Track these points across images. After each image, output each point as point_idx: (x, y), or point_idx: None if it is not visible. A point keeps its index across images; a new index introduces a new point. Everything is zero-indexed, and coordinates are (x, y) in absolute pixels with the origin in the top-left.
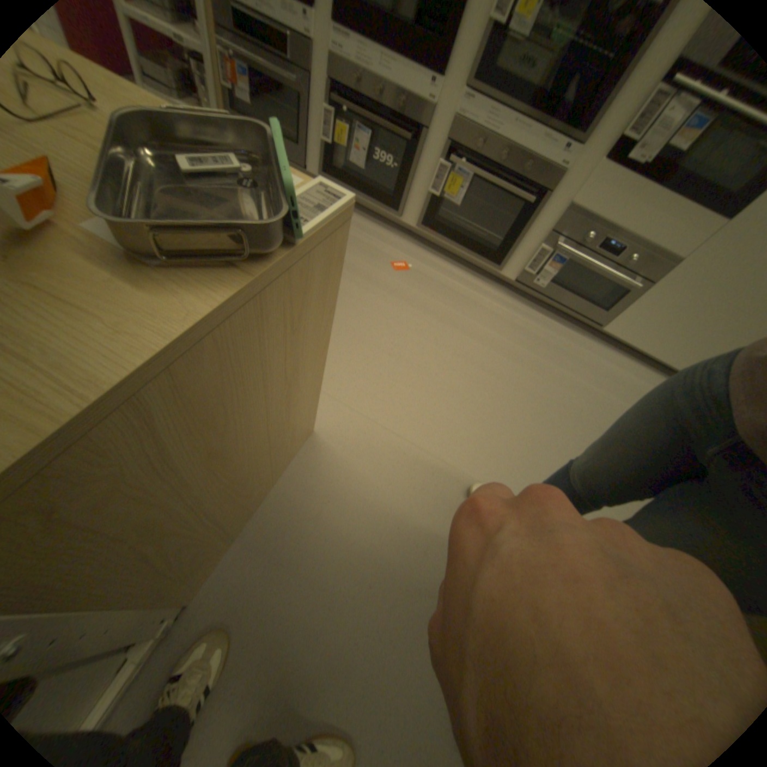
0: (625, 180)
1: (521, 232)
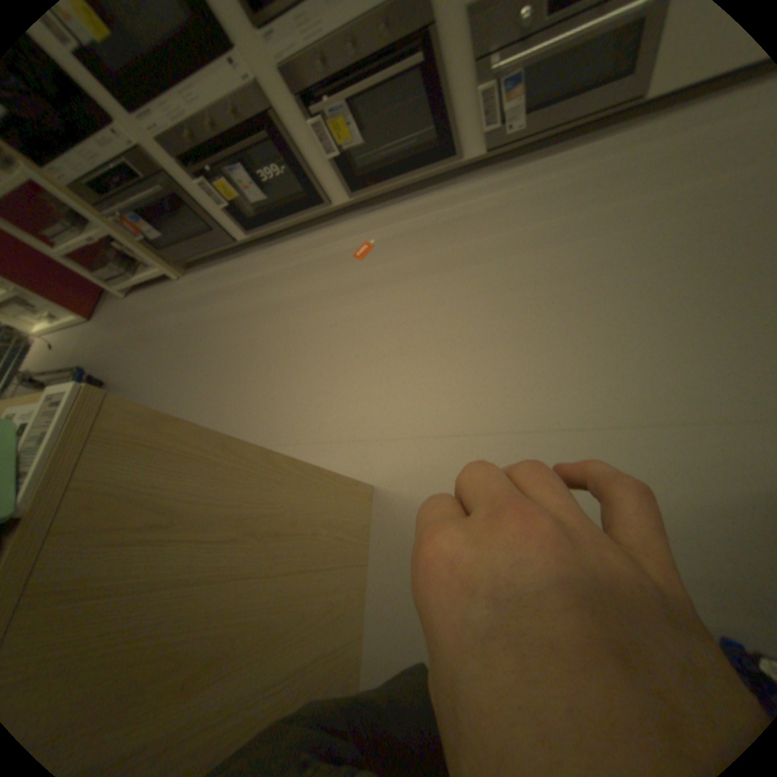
0: None
1: (448, 101)
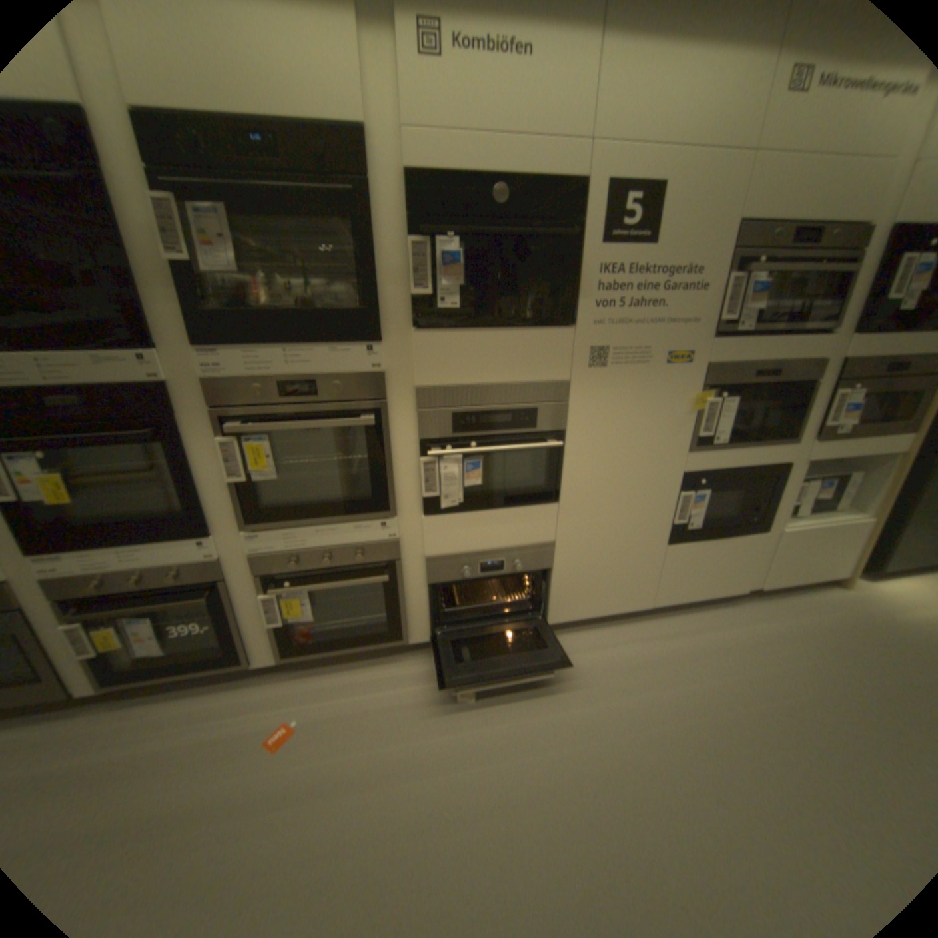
0: (456, 522)
1: (400, 604)
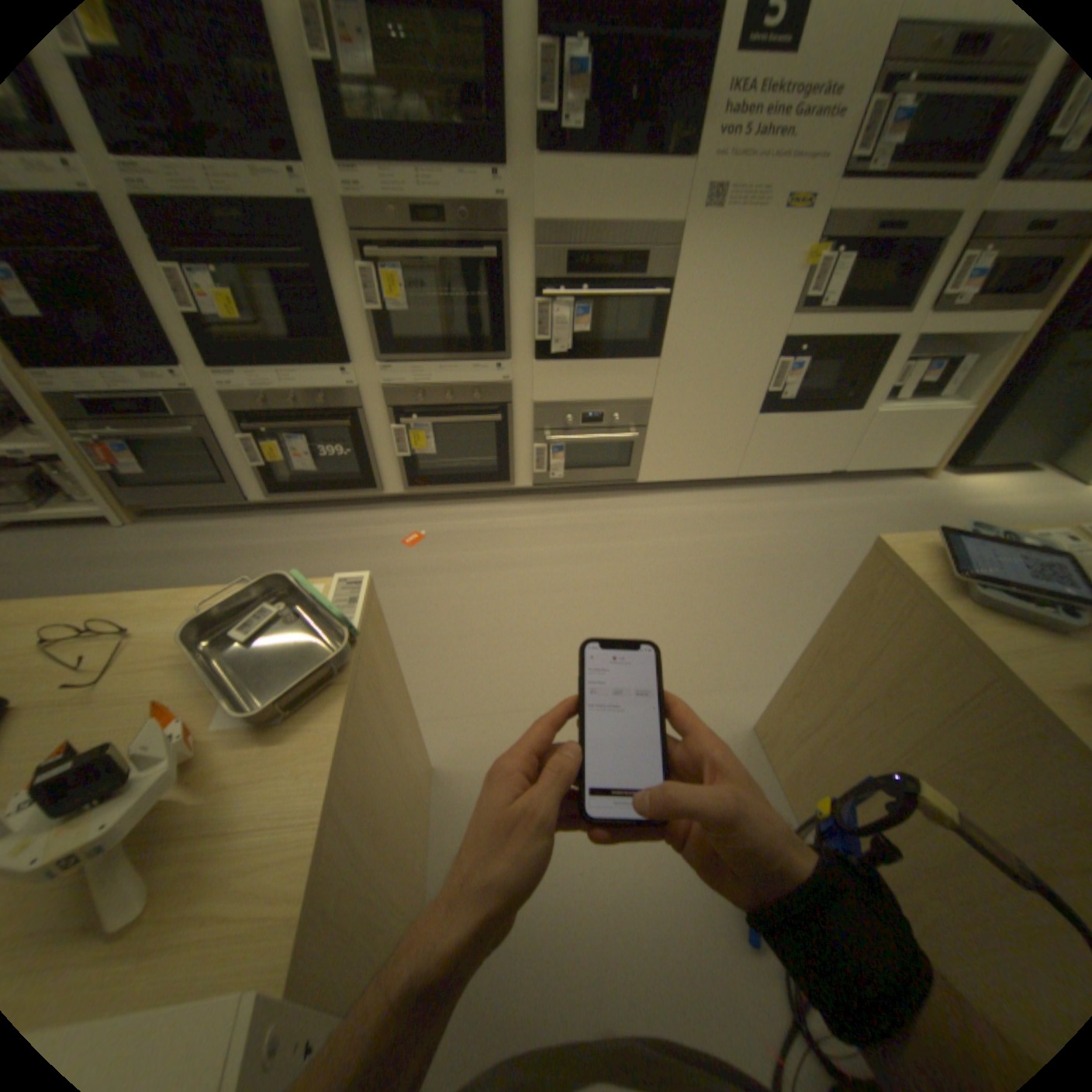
0: (563, 370)
1: (509, 447)
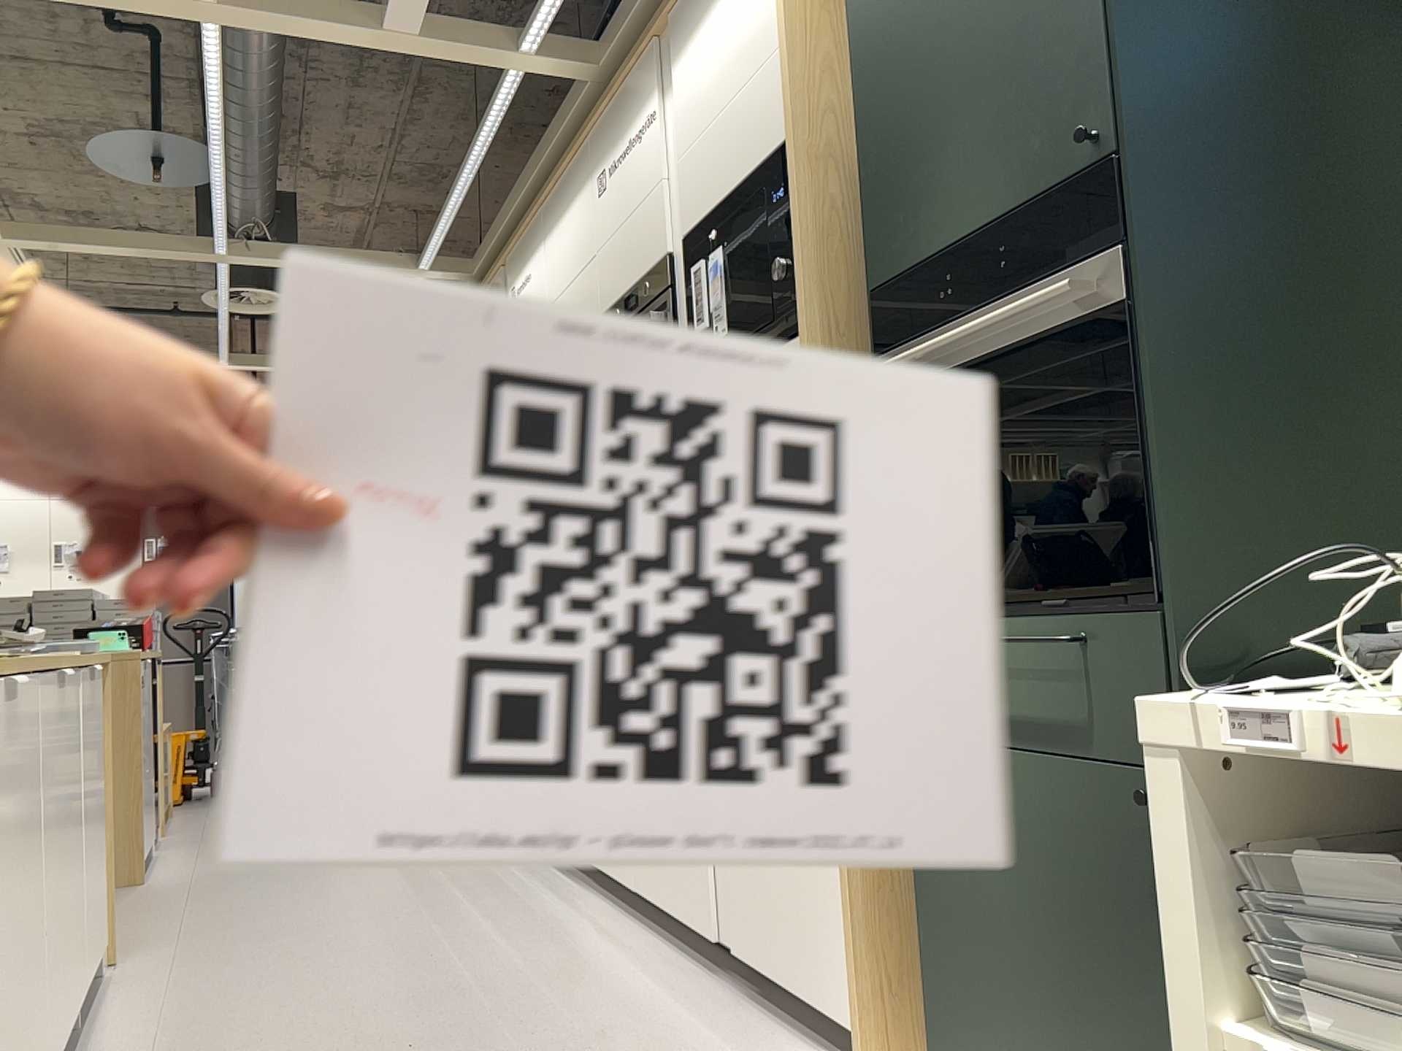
0: None
1: None
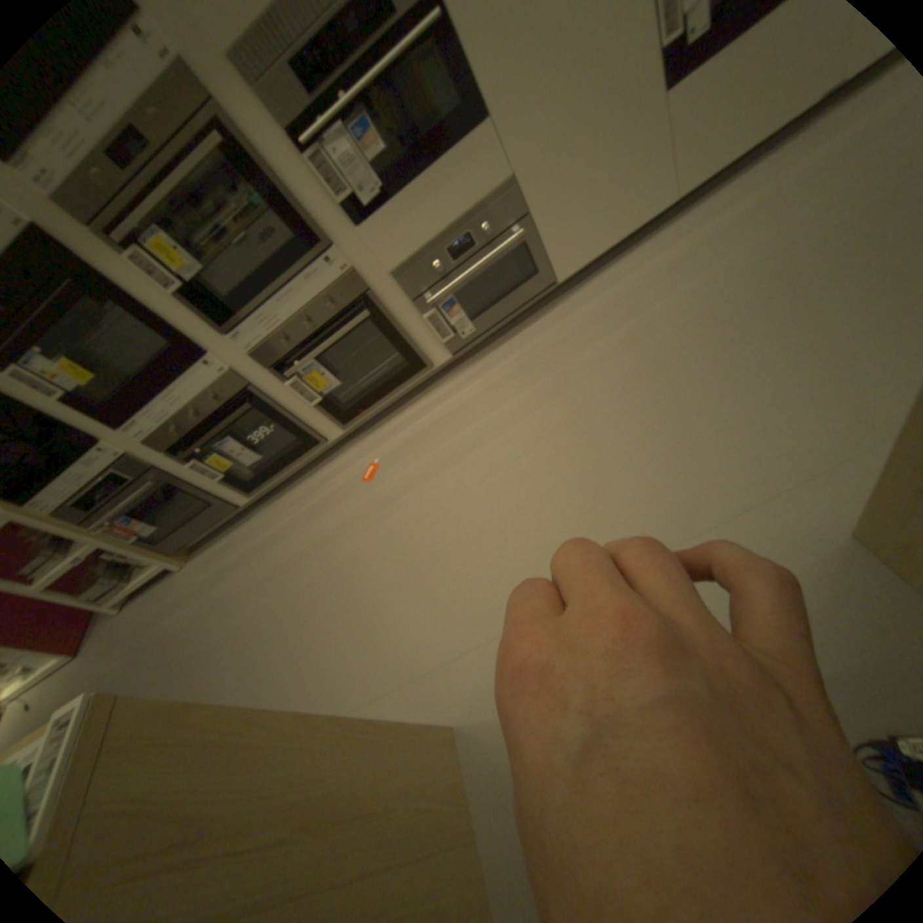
0: (394, 214)
1: (403, 332)
